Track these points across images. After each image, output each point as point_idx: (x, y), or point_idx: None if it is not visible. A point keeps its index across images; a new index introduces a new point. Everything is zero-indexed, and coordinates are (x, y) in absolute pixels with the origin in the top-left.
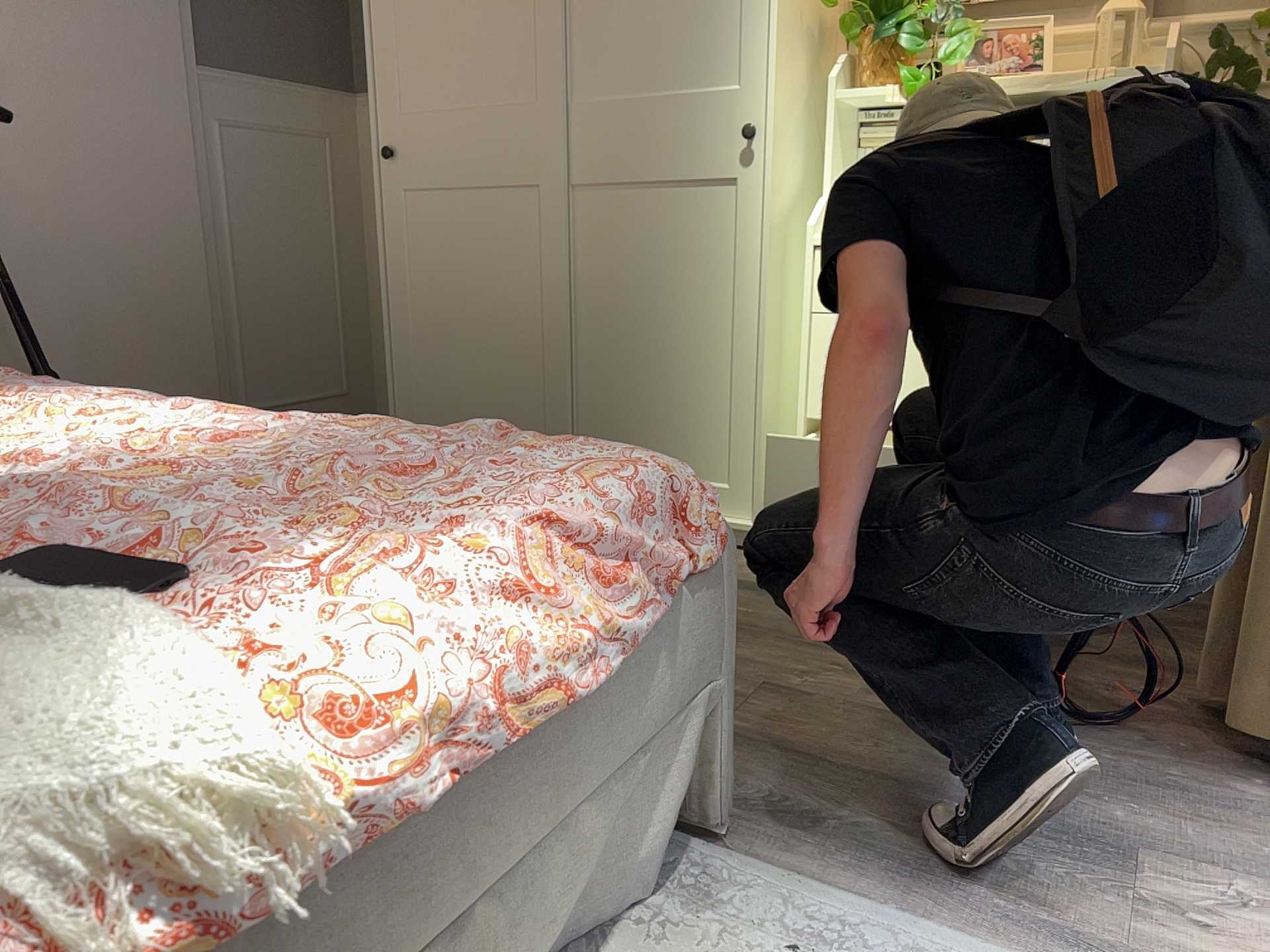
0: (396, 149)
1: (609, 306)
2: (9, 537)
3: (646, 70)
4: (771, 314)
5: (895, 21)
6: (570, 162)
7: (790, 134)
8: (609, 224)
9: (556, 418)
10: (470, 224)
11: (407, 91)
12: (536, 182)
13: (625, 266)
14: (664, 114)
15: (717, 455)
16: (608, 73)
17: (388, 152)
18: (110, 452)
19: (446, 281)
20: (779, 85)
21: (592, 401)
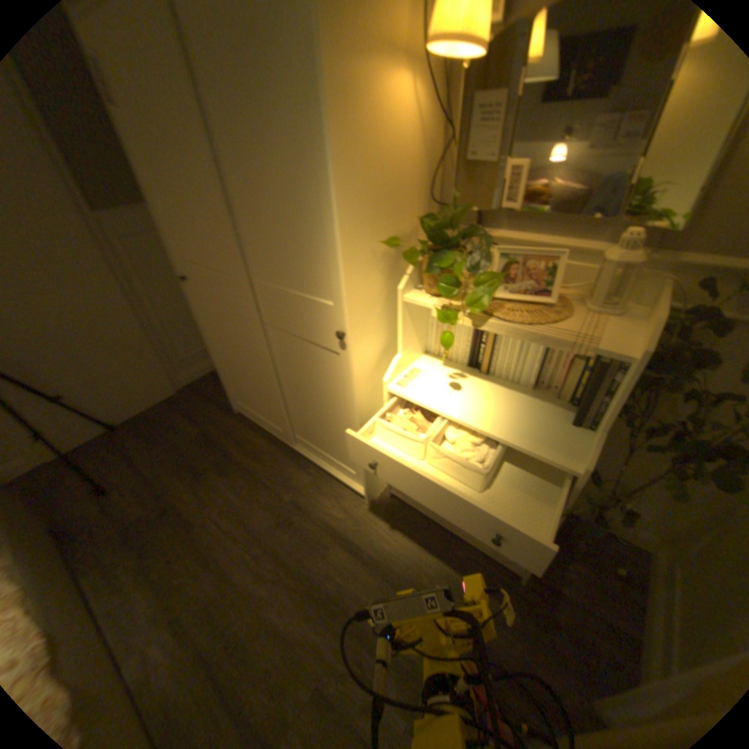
0: (182, 275)
1: (291, 382)
2: None
3: (281, 273)
4: (363, 421)
5: (440, 258)
6: (257, 311)
7: (370, 327)
8: (283, 346)
9: (280, 418)
10: (223, 323)
11: (175, 245)
12: (243, 317)
13: (294, 368)
14: (295, 303)
15: (347, 459)
16: (263, 267)
17: (177, 278)
18: None
19: (223, 343)
20: (354, 311)
21: (294, 415)
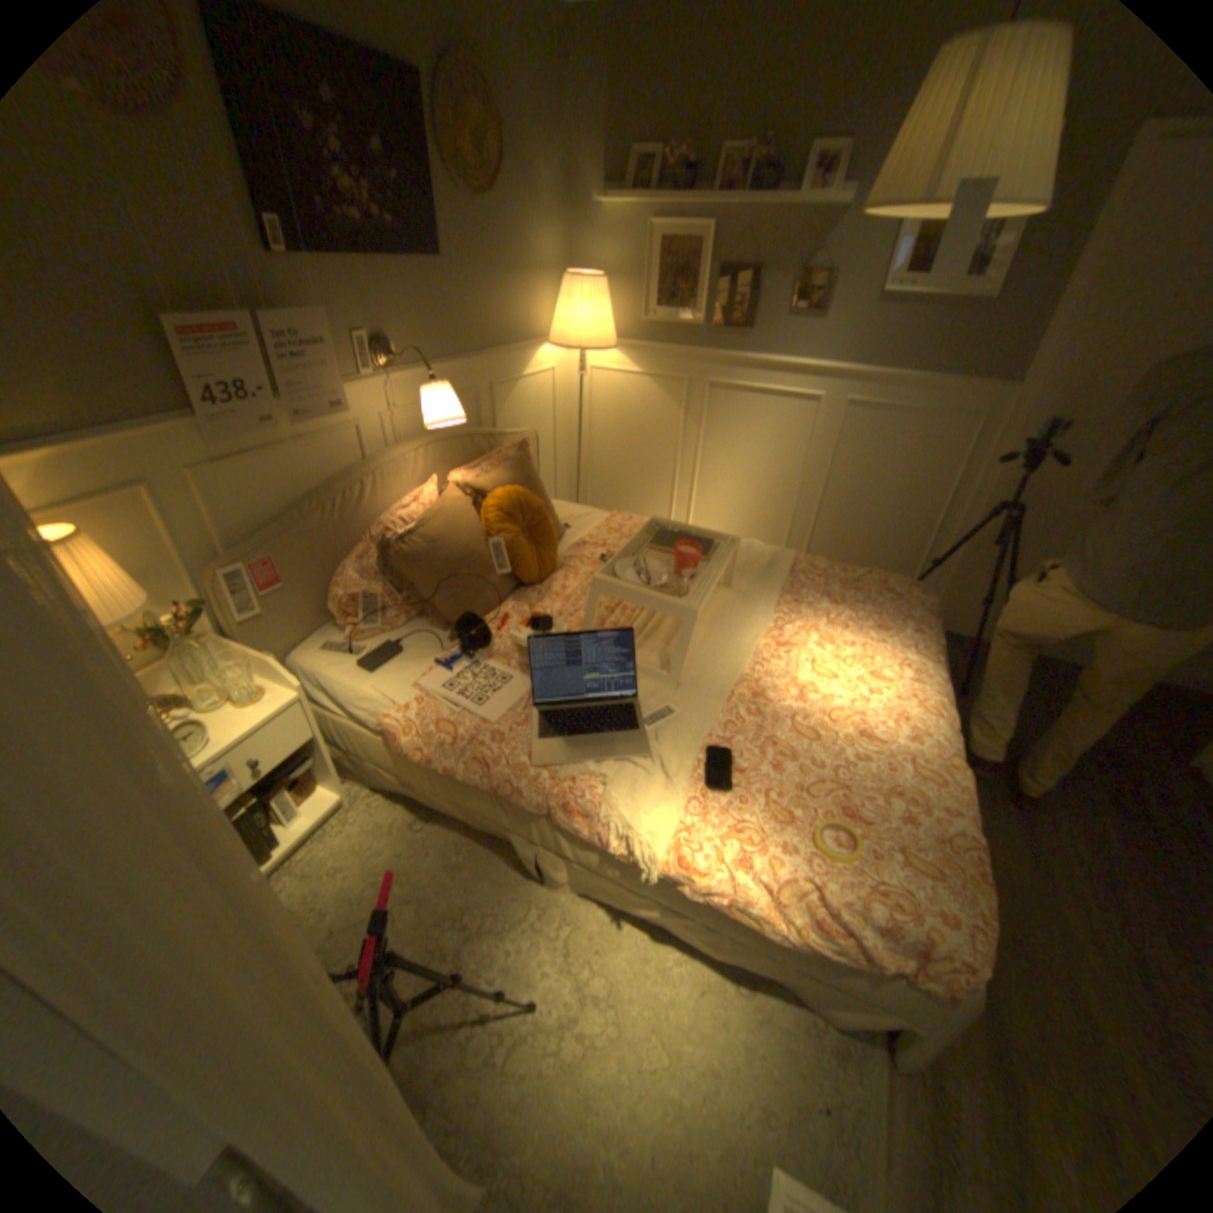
0: None
1: None
2: (745, 733)
3: None
4: None
5: None
6: None
7: None
8: None
9: None
10: None
11: None
12: None
13: None
14: None
15: None
16: None
17: None
18: (846, 704)
19: None
20: None
21: None
